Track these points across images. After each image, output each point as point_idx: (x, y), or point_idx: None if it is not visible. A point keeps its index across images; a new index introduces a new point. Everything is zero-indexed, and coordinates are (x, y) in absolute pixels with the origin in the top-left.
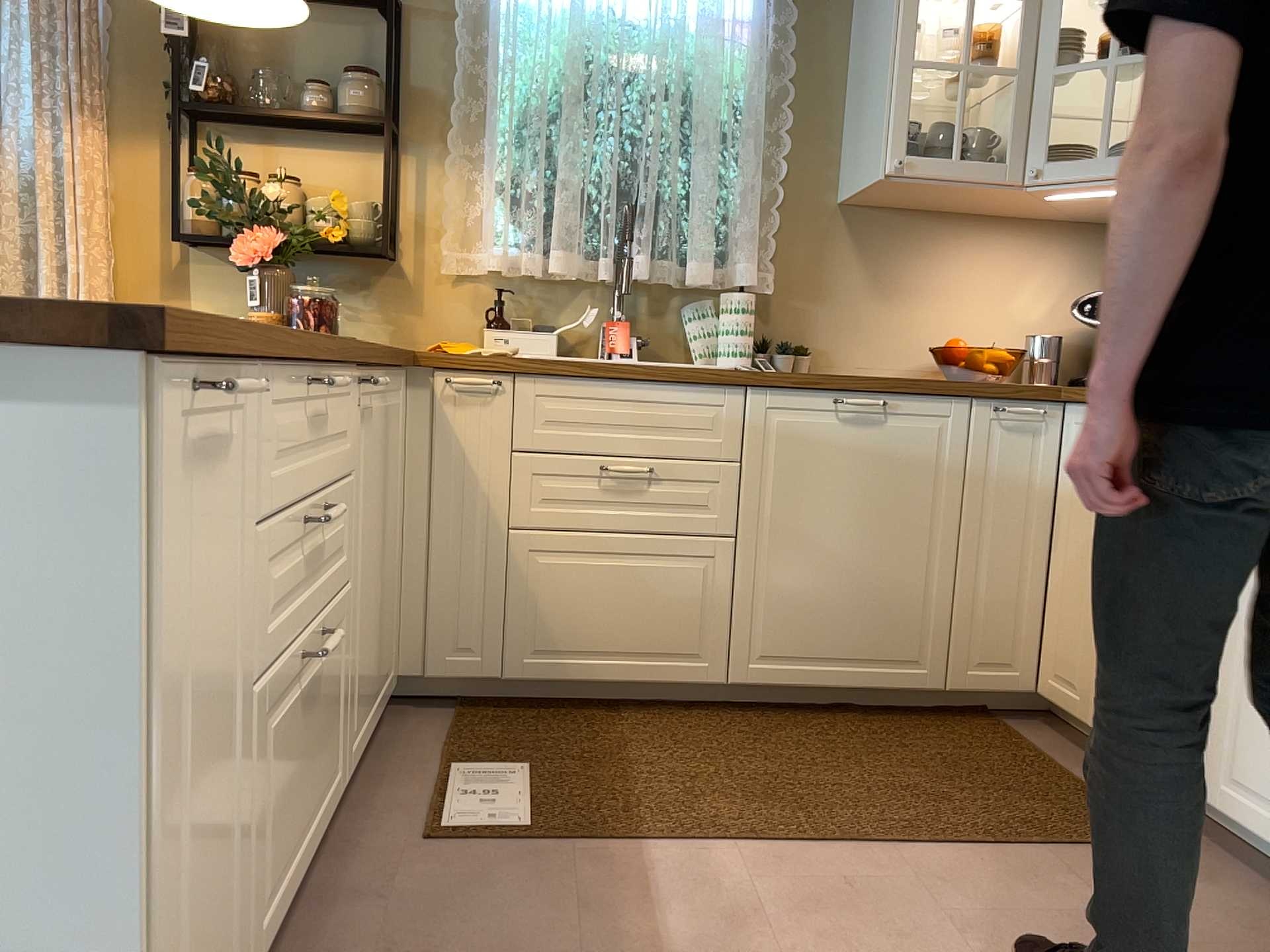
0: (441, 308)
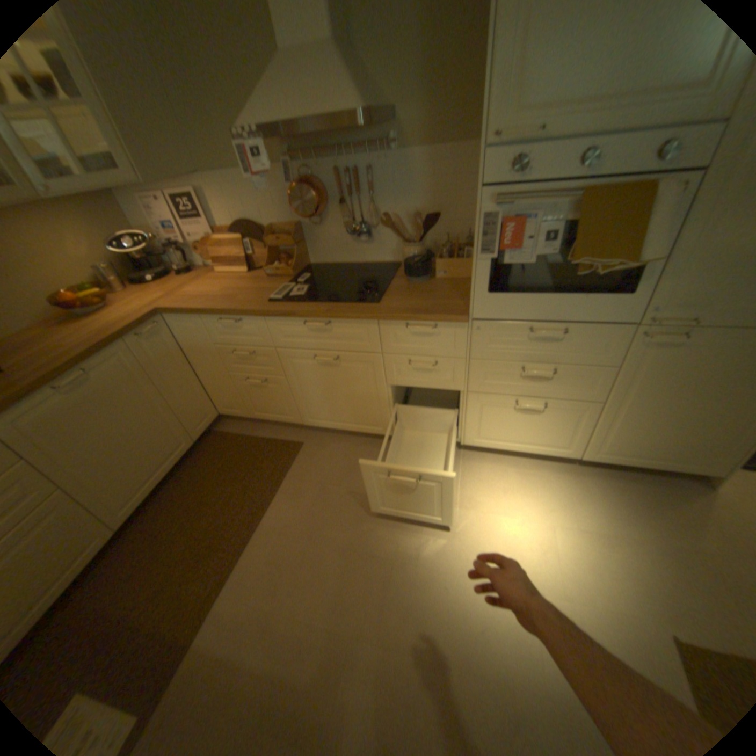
0: None
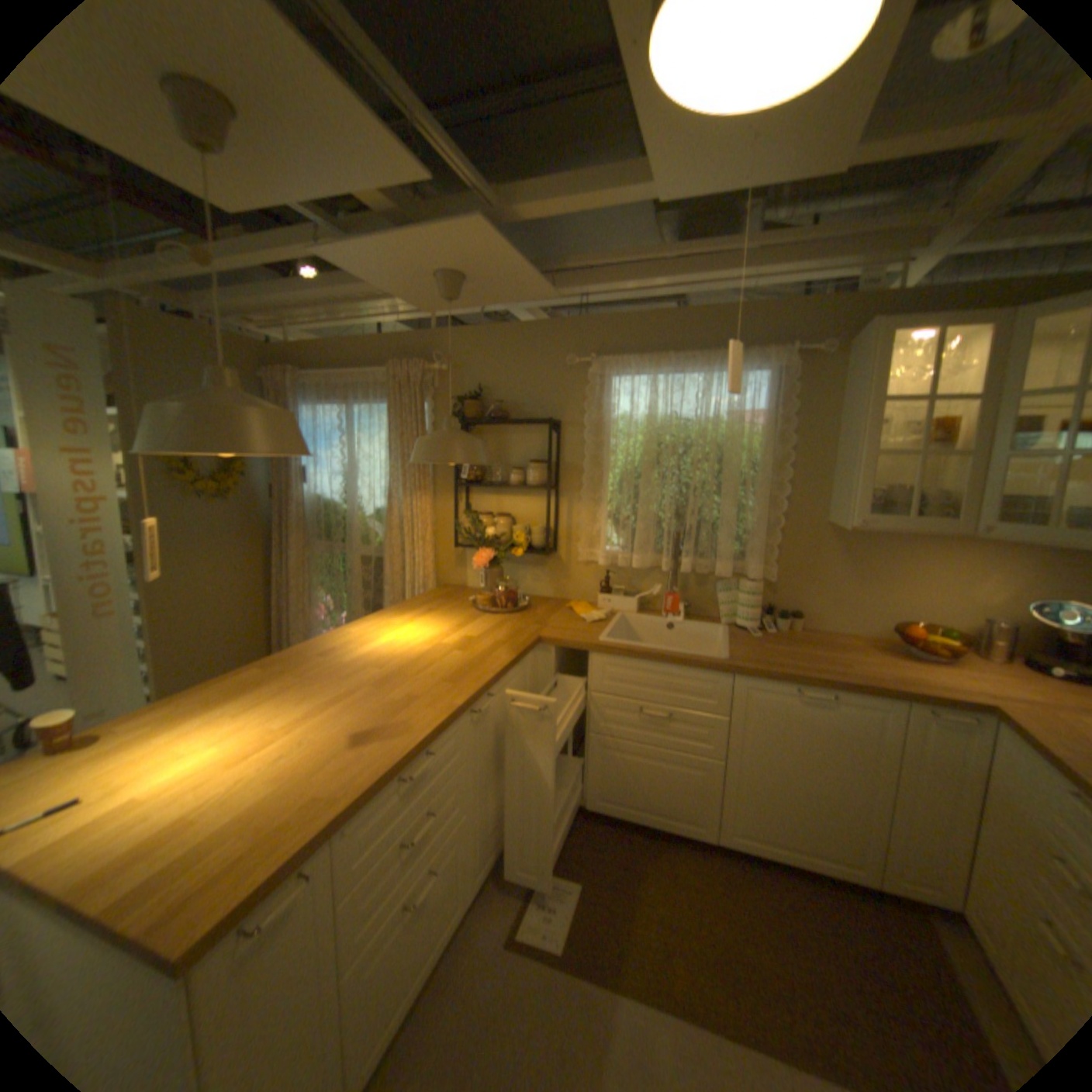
0: (578, 577)
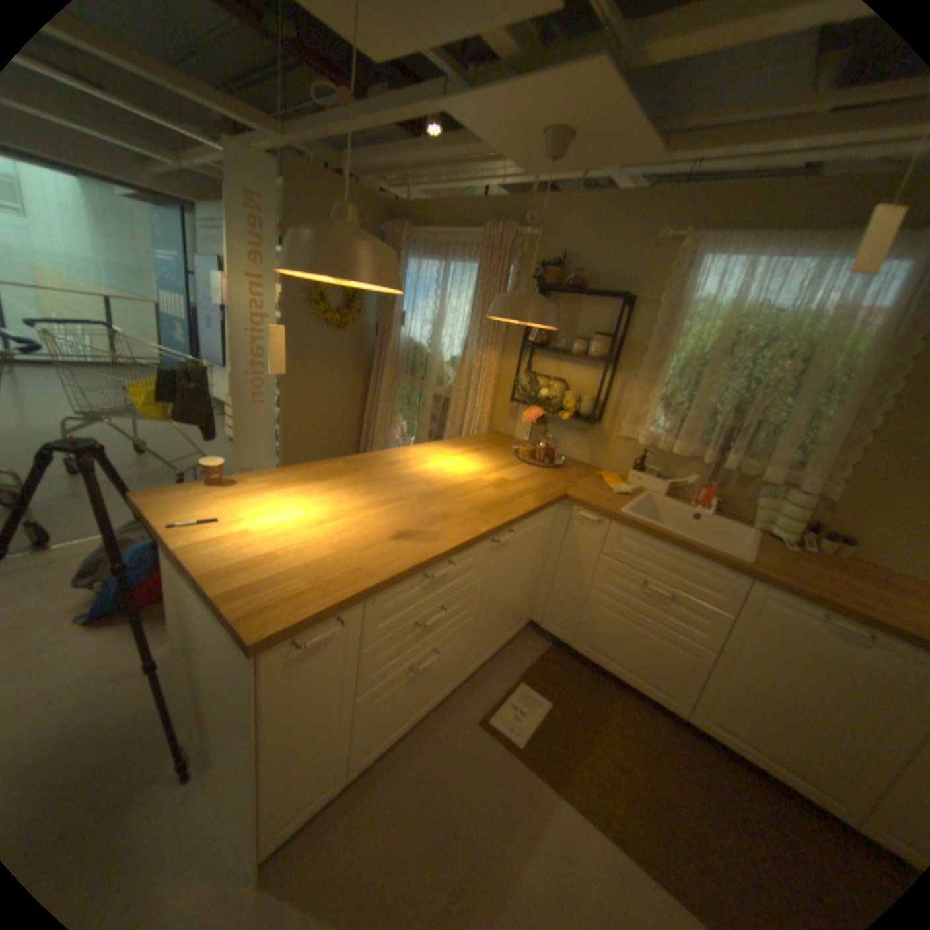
0: (616, 450)
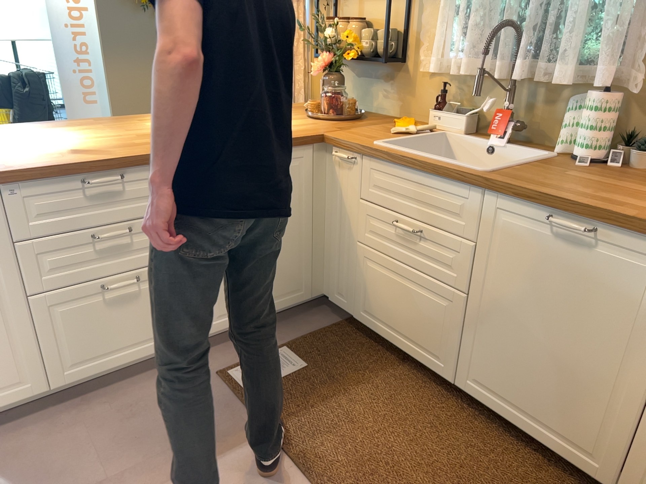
0: (421, 93)
